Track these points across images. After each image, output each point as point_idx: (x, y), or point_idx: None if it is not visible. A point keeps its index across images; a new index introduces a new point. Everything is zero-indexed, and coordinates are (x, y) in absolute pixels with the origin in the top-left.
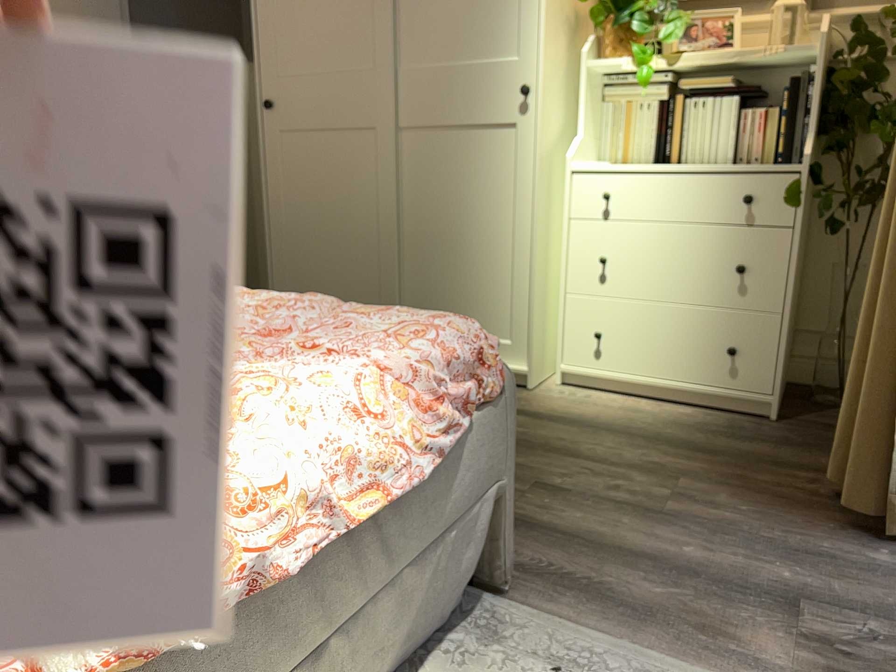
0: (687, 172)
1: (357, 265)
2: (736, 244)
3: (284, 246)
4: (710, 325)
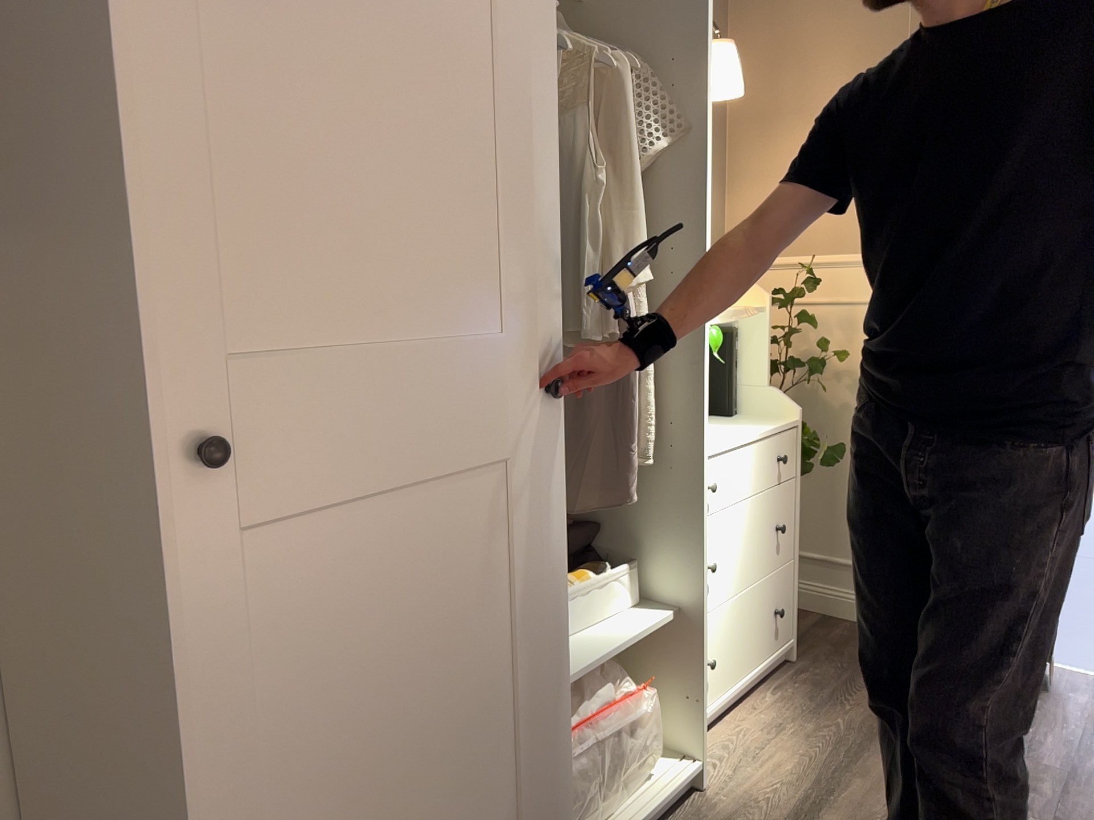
0: (749, 442)
1: (466, 787)
2: (774, 505)
3: None
4: (764, 596)
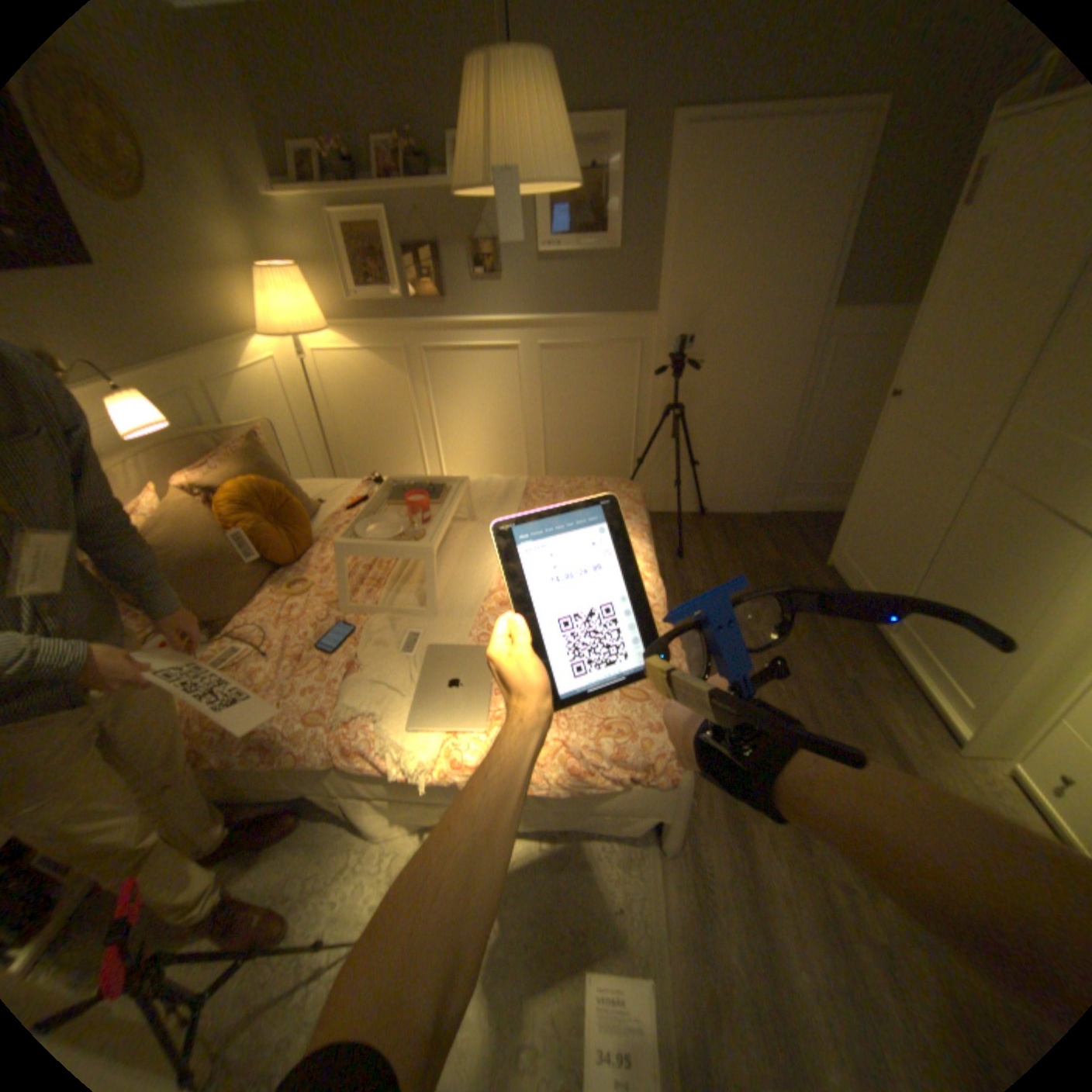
0: None
1: (896, 552)
2: None
3: (860, 503)
4: None
